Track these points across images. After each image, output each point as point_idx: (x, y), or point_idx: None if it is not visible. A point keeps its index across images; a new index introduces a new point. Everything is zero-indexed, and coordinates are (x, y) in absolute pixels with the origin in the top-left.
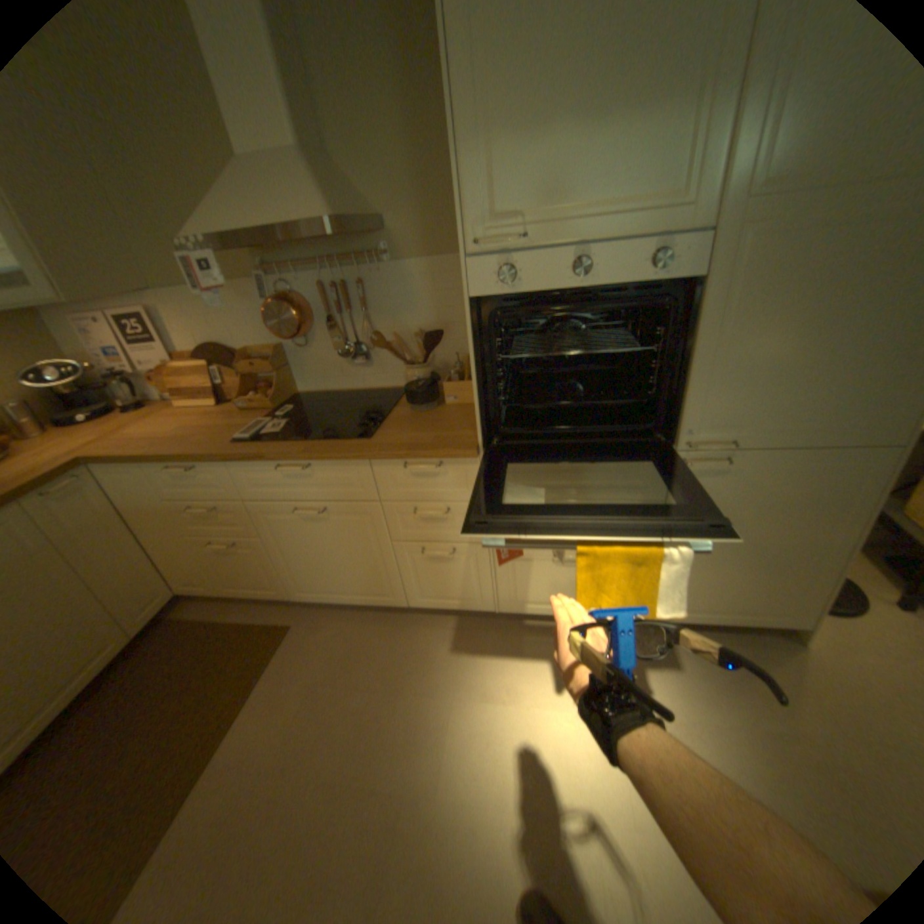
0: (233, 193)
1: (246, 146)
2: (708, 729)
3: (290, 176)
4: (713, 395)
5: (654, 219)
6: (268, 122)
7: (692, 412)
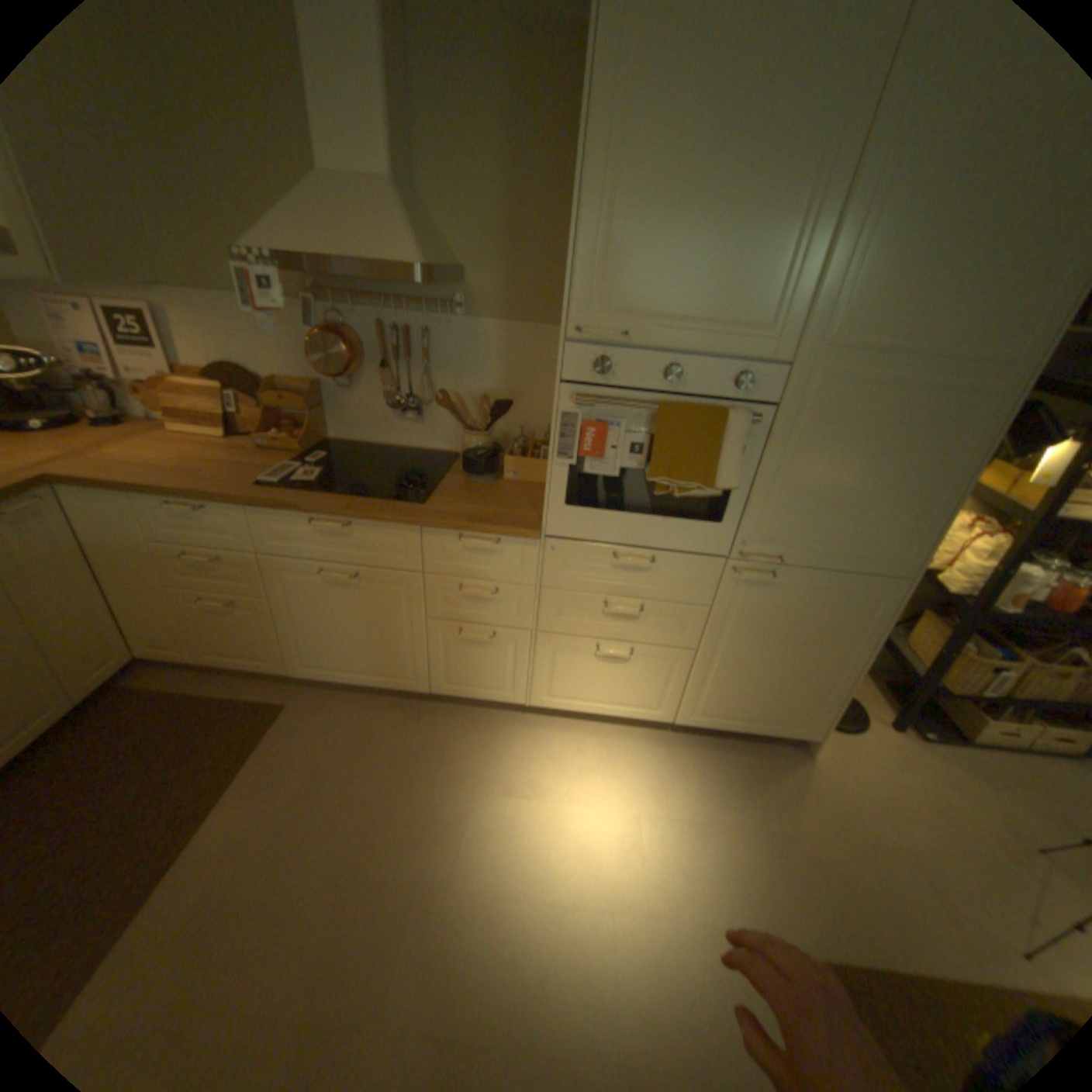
0: (311, 212)
1: (332, 163)
2: (722, 829)
3: (381, 210)
4: (768, 512)
5: (742, 346)
6: (364, 146)
7: (748, 525)
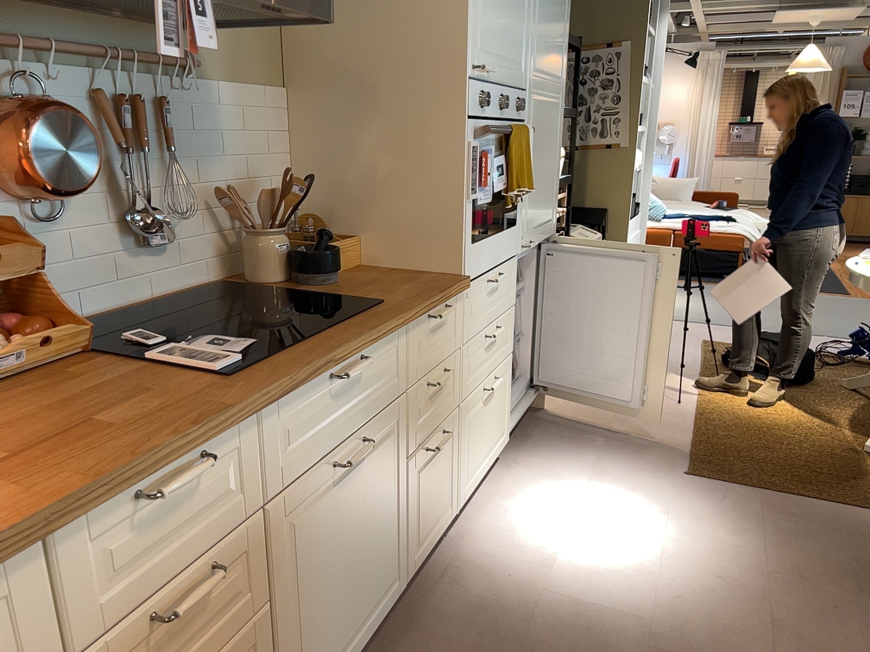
0: None
1: None
2: (597, 463)
3: None
4: (527, 206)
5: (517, 80)
6: None
7: (524, 220)
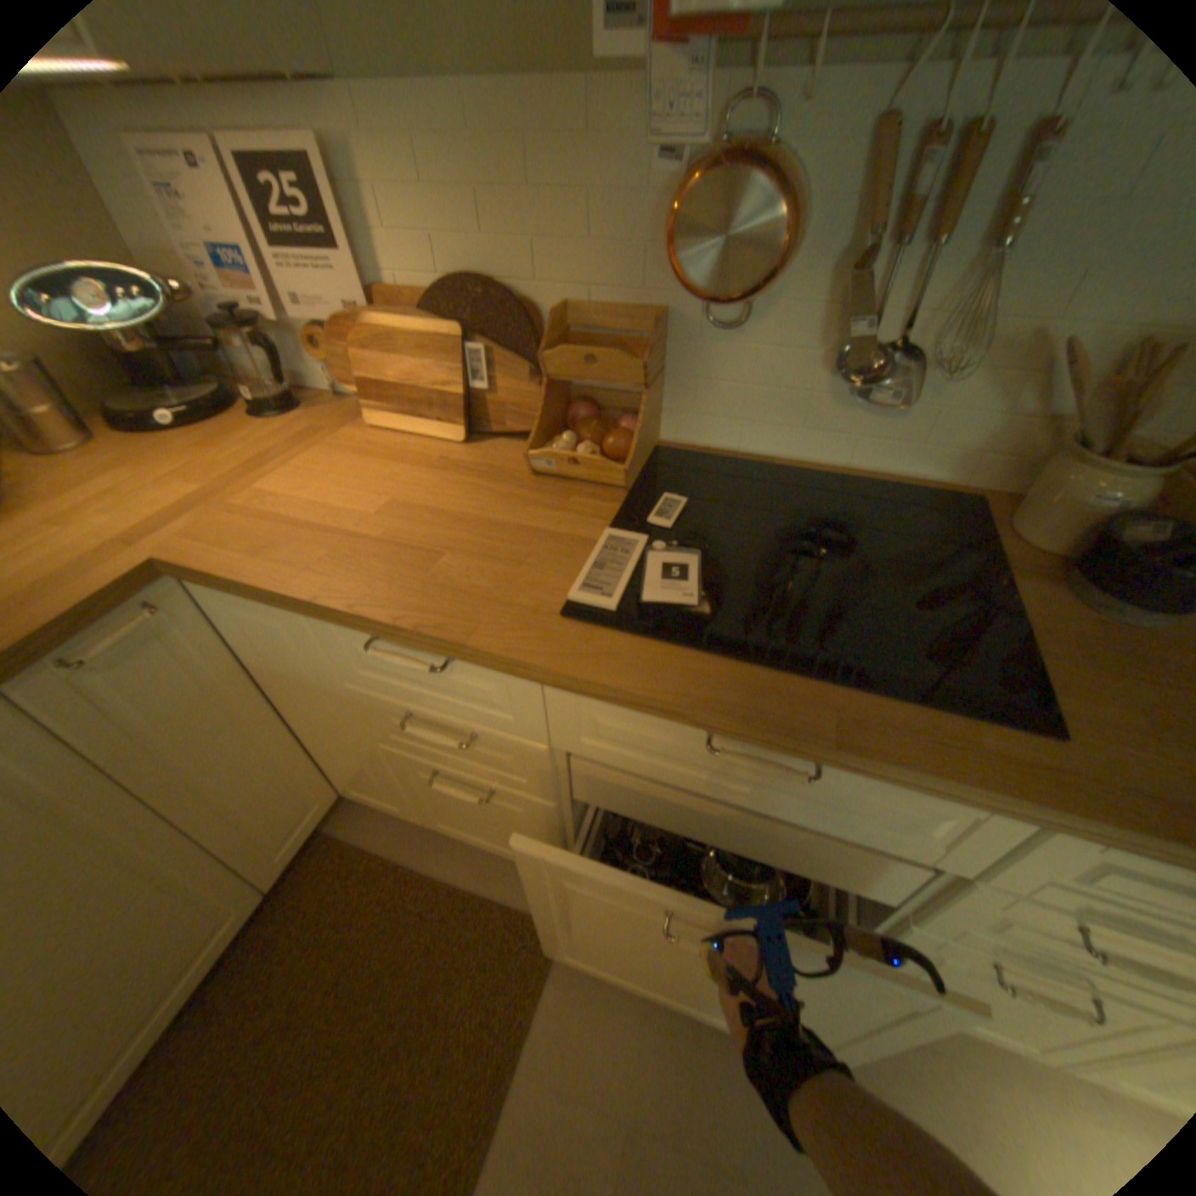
0: None
1: None
2: None
3: None
4: None
5: None
6: None
7: None
